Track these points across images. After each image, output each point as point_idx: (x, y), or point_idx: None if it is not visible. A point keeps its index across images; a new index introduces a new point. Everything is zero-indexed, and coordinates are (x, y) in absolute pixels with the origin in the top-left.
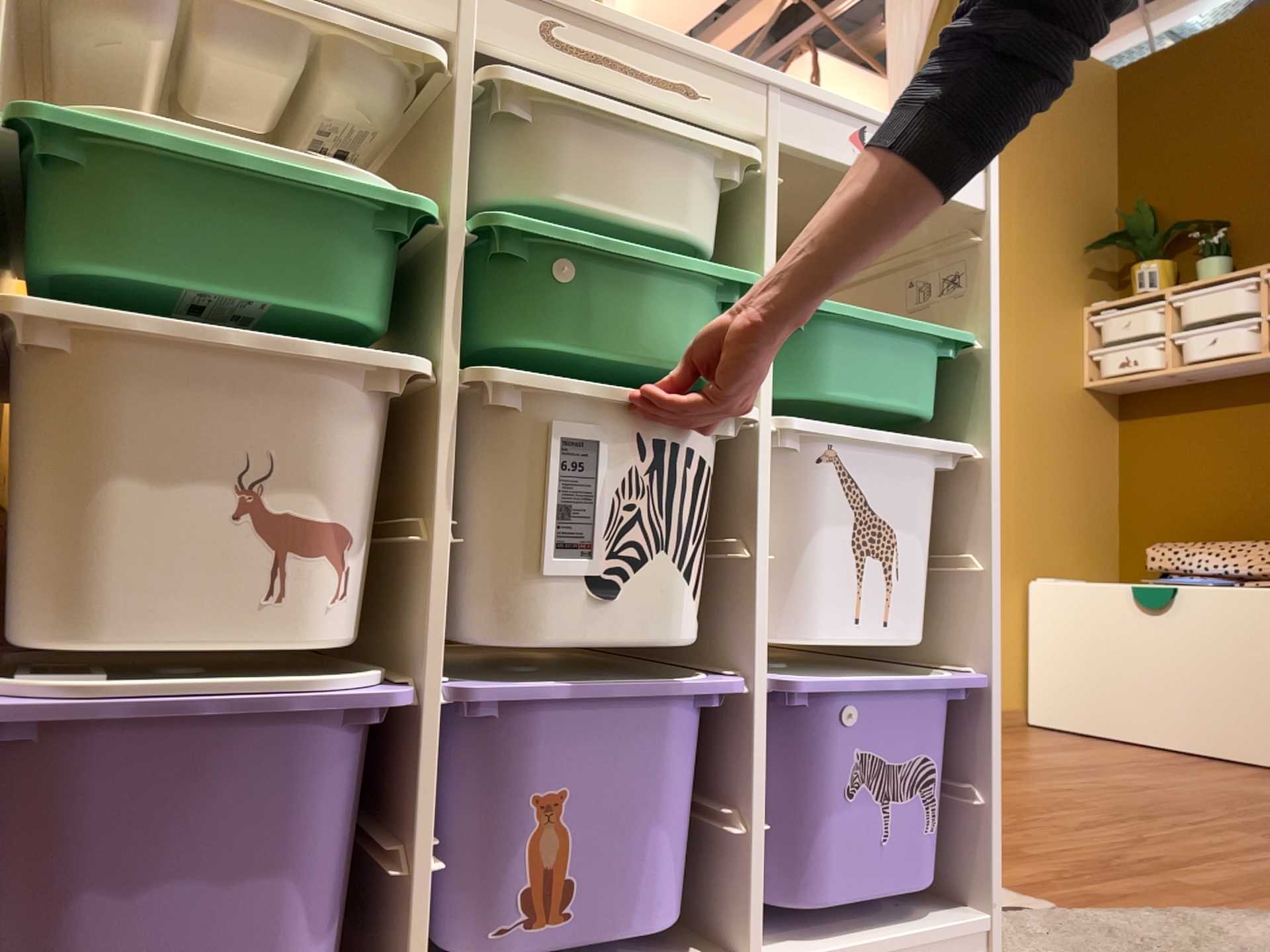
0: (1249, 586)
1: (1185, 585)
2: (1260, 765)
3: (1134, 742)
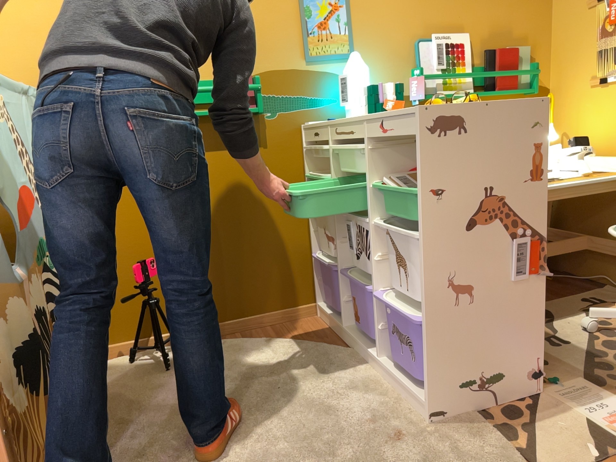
0: None
1: None
2: None
3: None
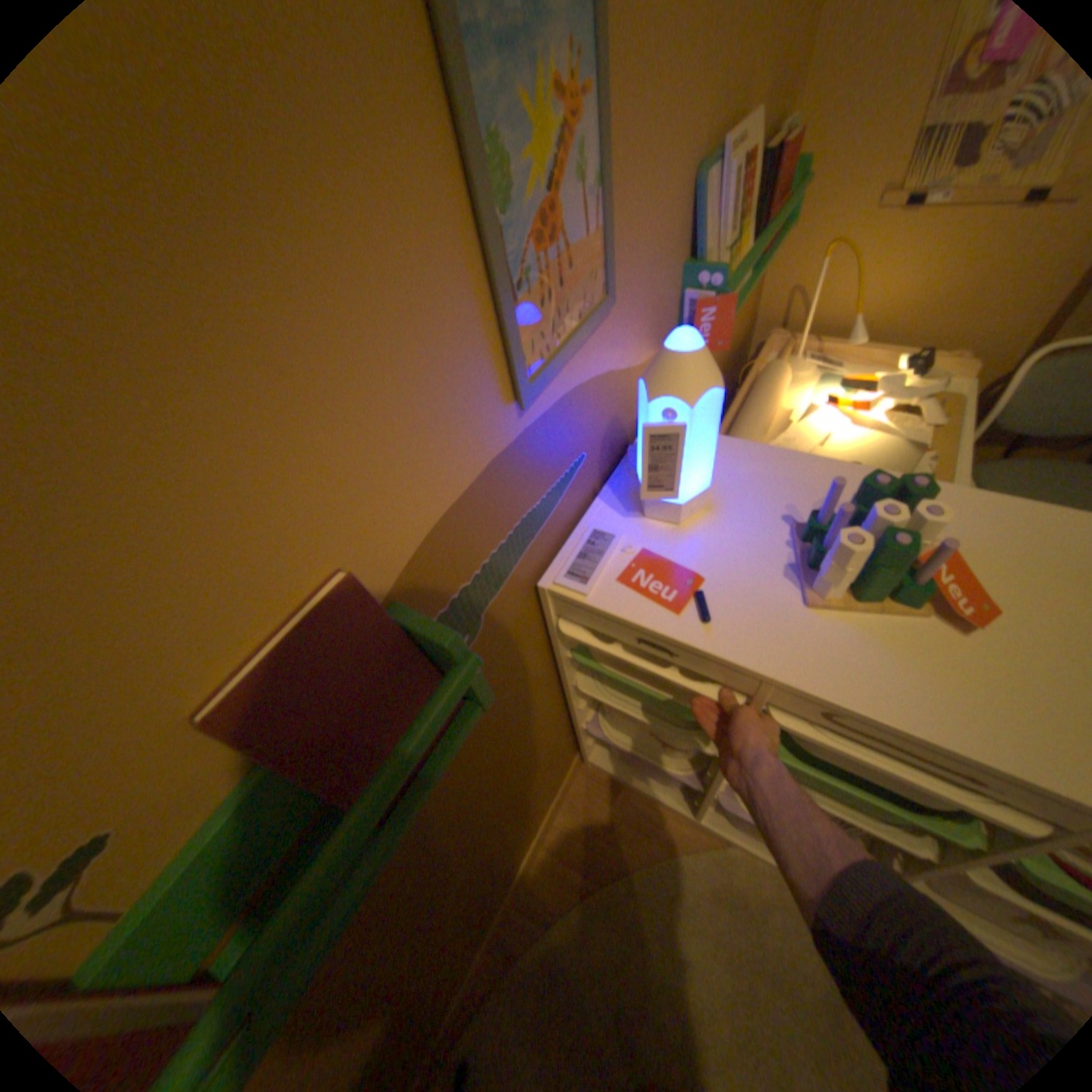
0: None
1: None
2: None
3: None
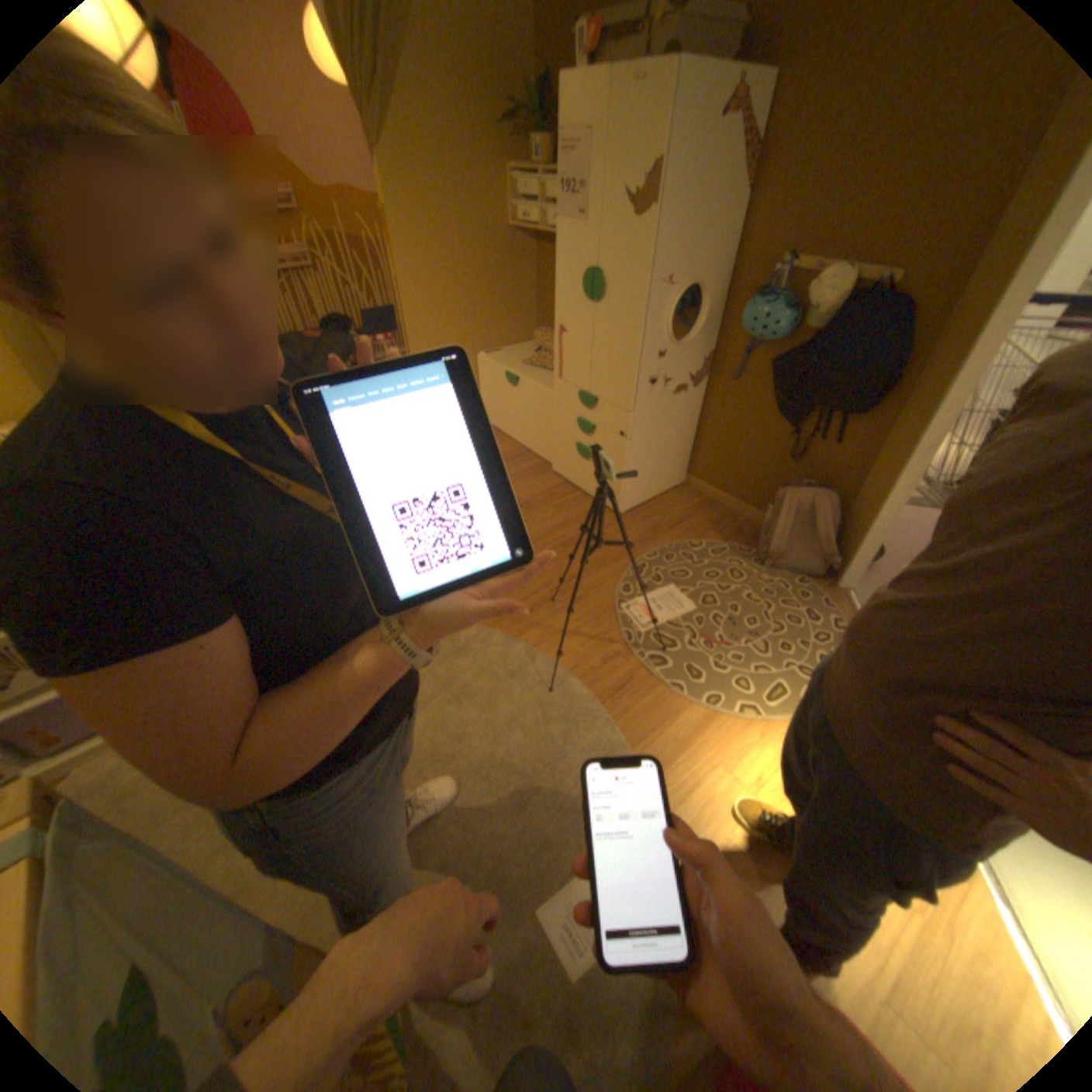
0: (545, 387)
1: (529, 376)
2: (542, 462)
3: (511, 442)
